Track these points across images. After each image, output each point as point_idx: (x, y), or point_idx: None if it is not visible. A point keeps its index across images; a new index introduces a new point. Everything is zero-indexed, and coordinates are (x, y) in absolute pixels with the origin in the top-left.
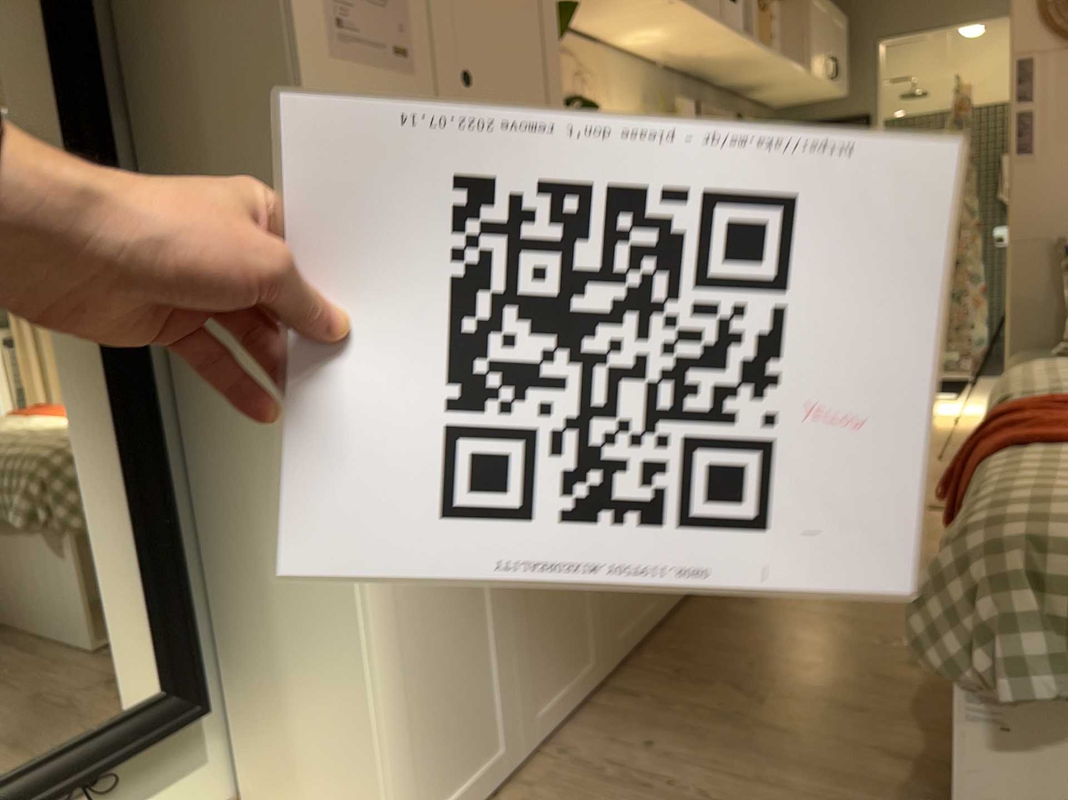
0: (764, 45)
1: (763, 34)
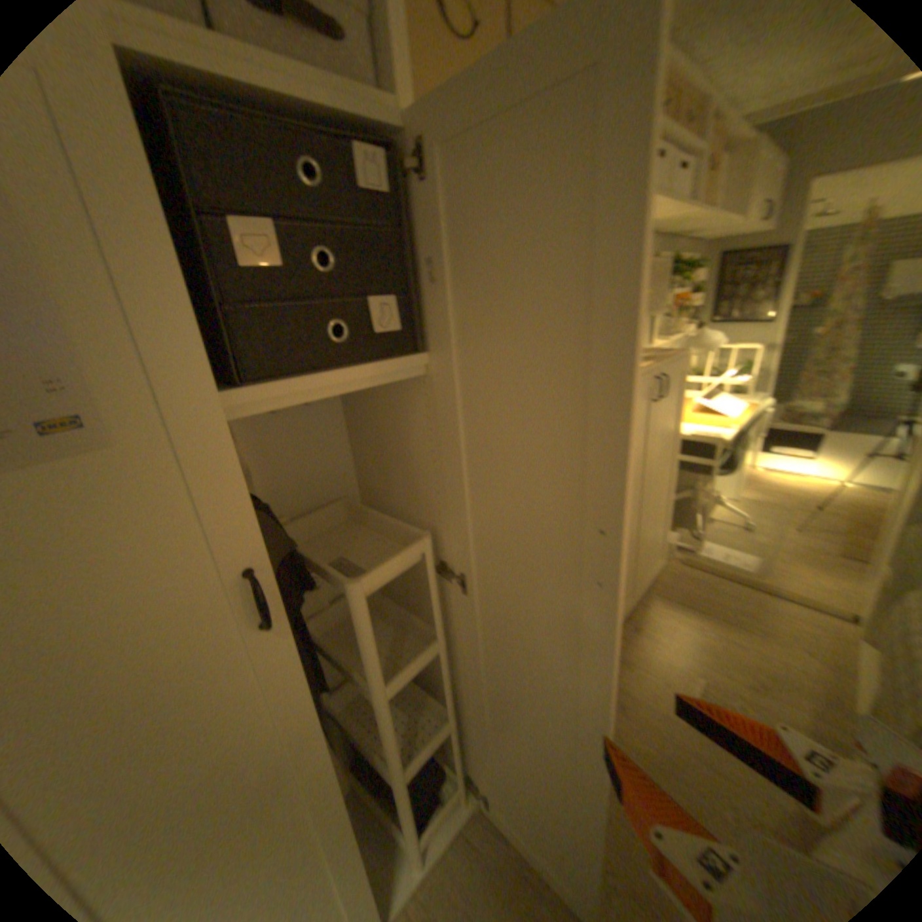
0: (708, 200)
1: (709, 190)
